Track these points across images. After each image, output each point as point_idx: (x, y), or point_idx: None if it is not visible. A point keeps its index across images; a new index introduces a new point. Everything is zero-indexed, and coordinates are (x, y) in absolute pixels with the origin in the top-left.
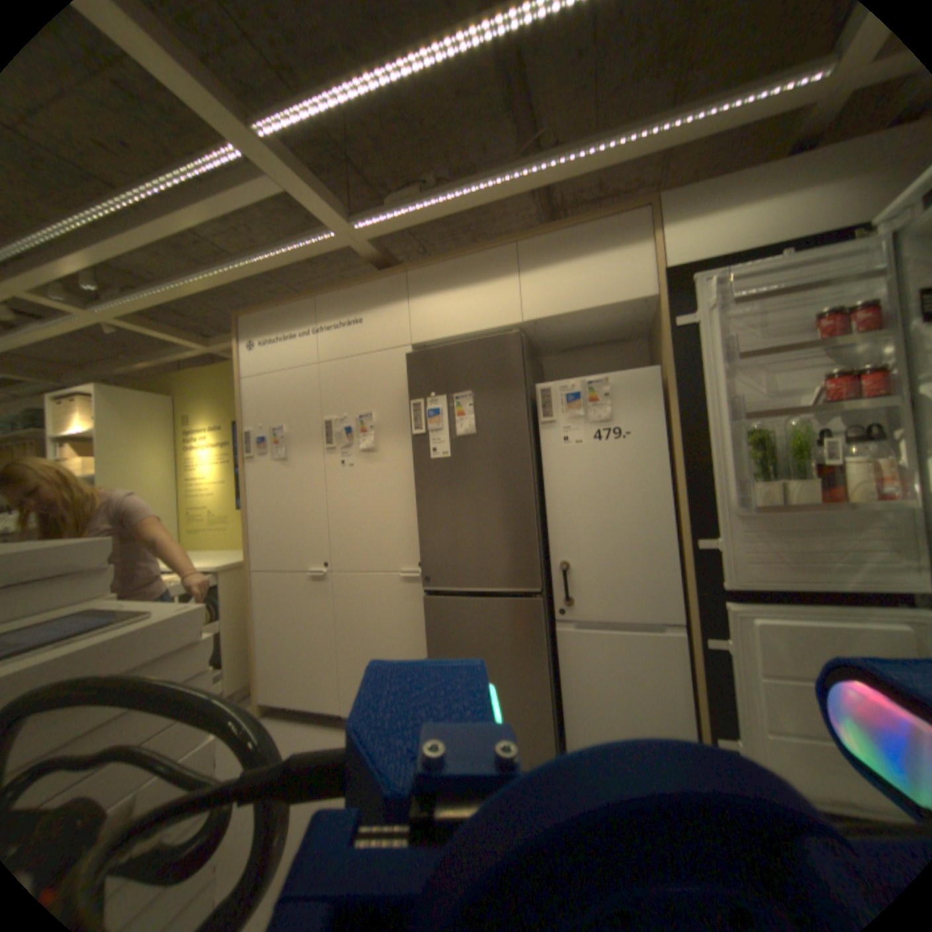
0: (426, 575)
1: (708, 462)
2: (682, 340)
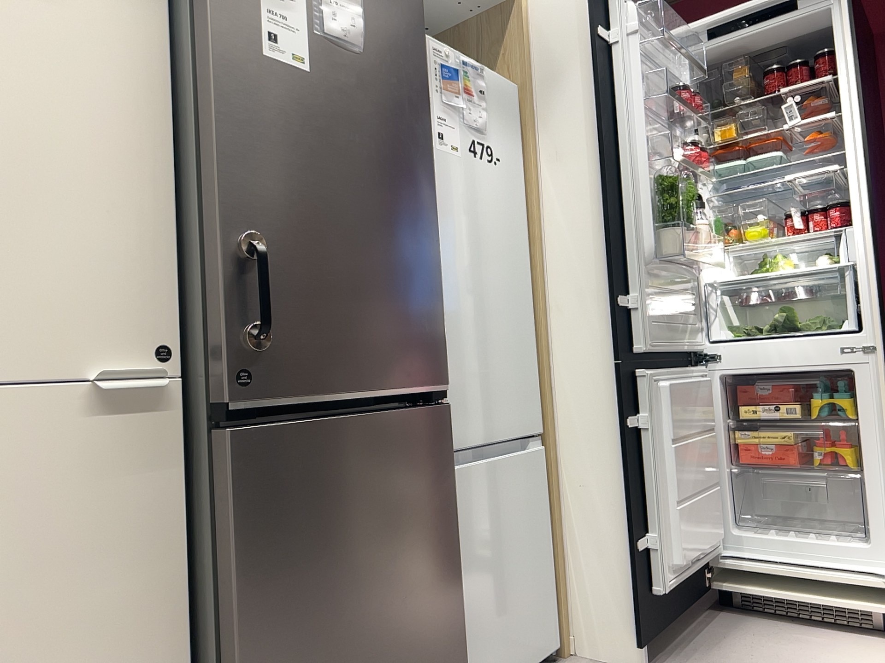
0: (238, 369)
1: (621, 204)
2: (602, 54)
